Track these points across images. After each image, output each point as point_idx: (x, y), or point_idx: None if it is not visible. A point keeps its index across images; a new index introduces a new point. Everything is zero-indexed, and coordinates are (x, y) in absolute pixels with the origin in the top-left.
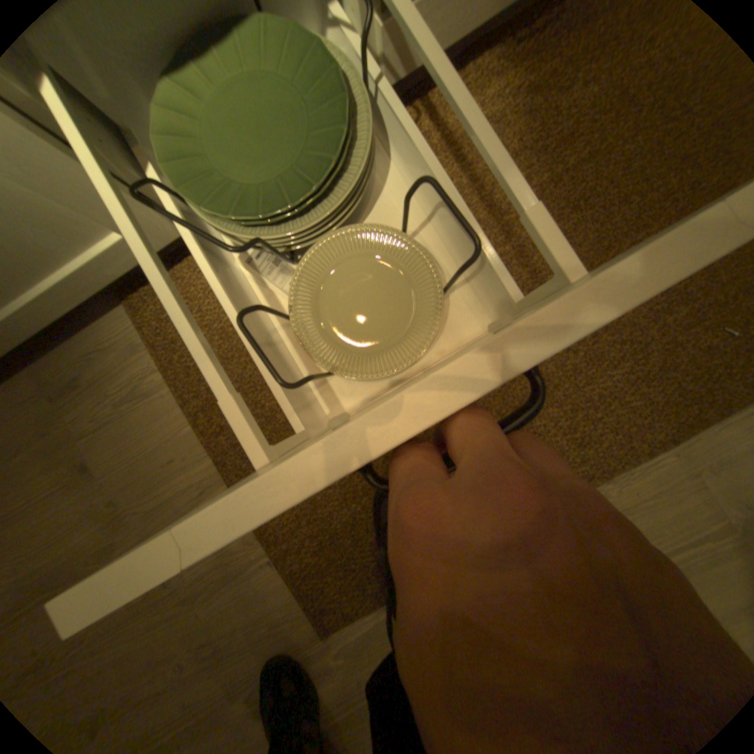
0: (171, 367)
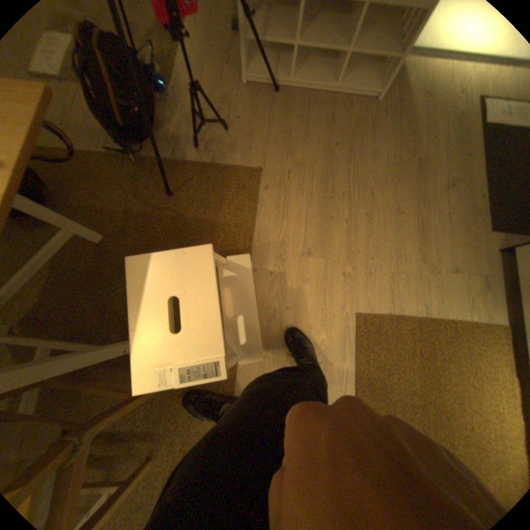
0: (477, 326)
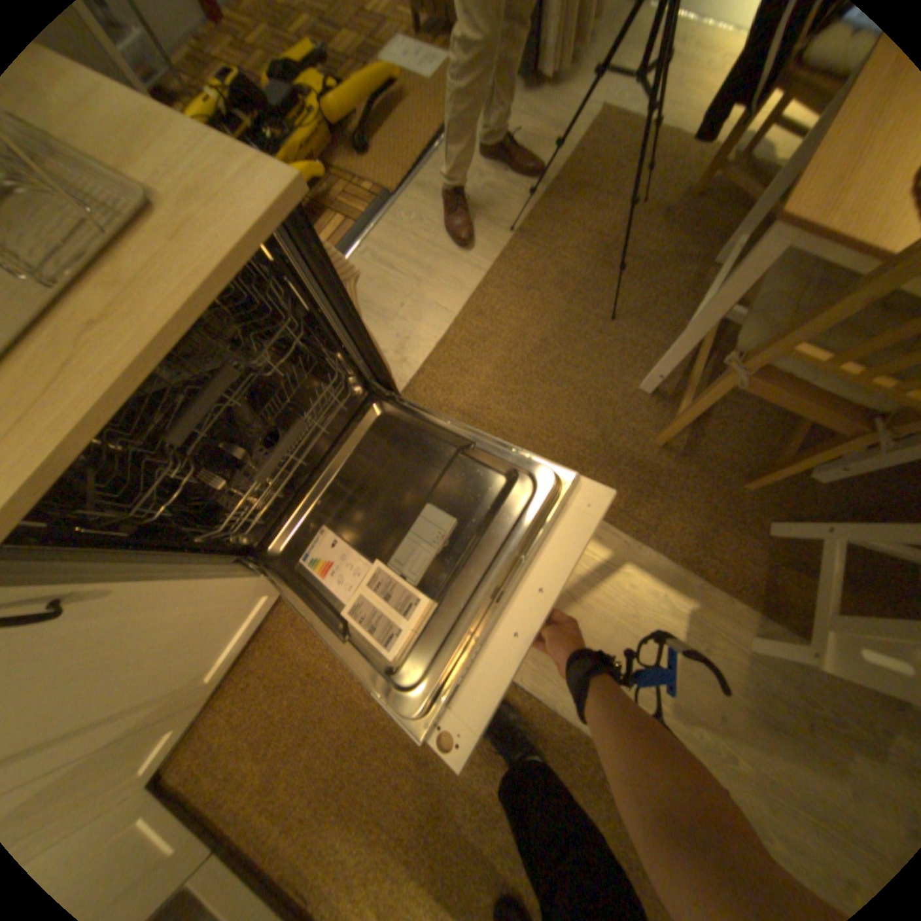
0: None
